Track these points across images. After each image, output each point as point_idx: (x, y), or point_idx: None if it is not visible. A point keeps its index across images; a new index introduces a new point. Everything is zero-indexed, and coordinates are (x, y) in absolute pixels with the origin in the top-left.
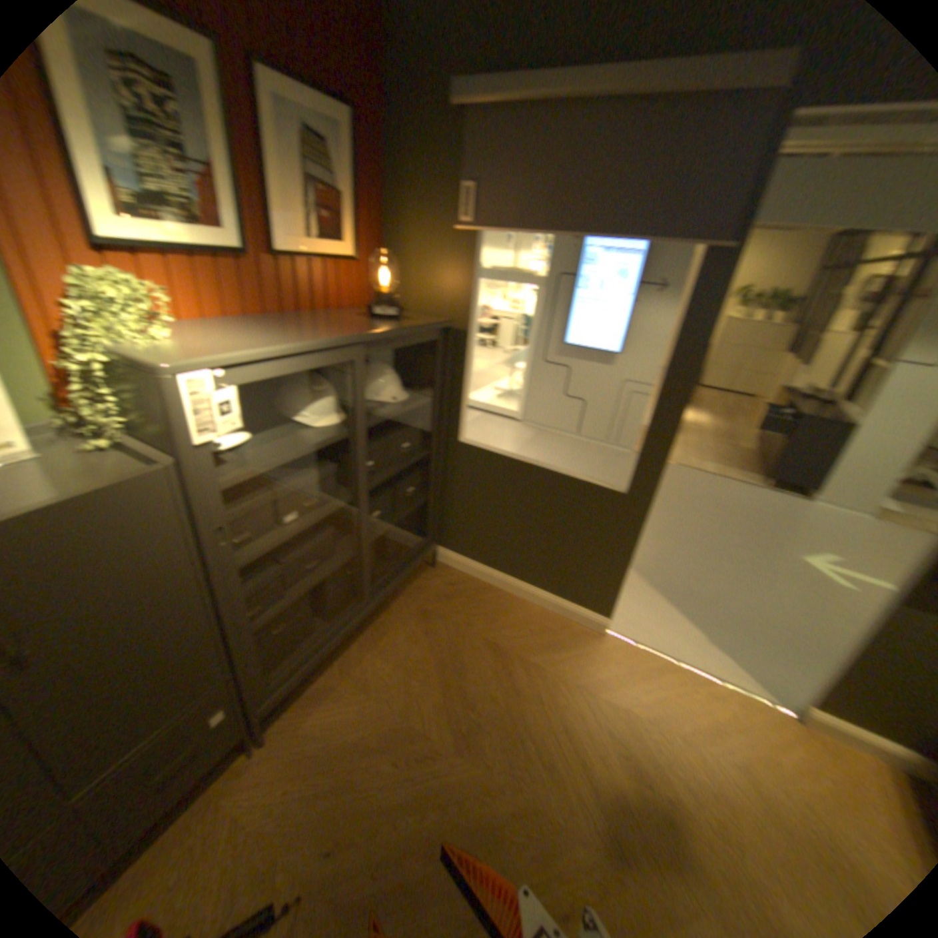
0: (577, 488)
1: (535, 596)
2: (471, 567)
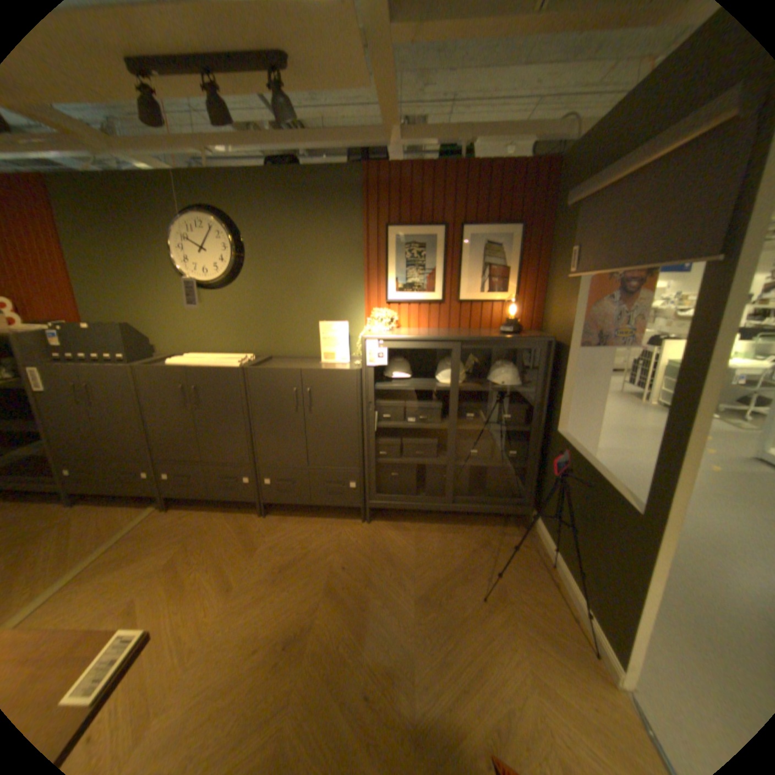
0: (613, 498)
1: (579, 603)
2: (551, 548)
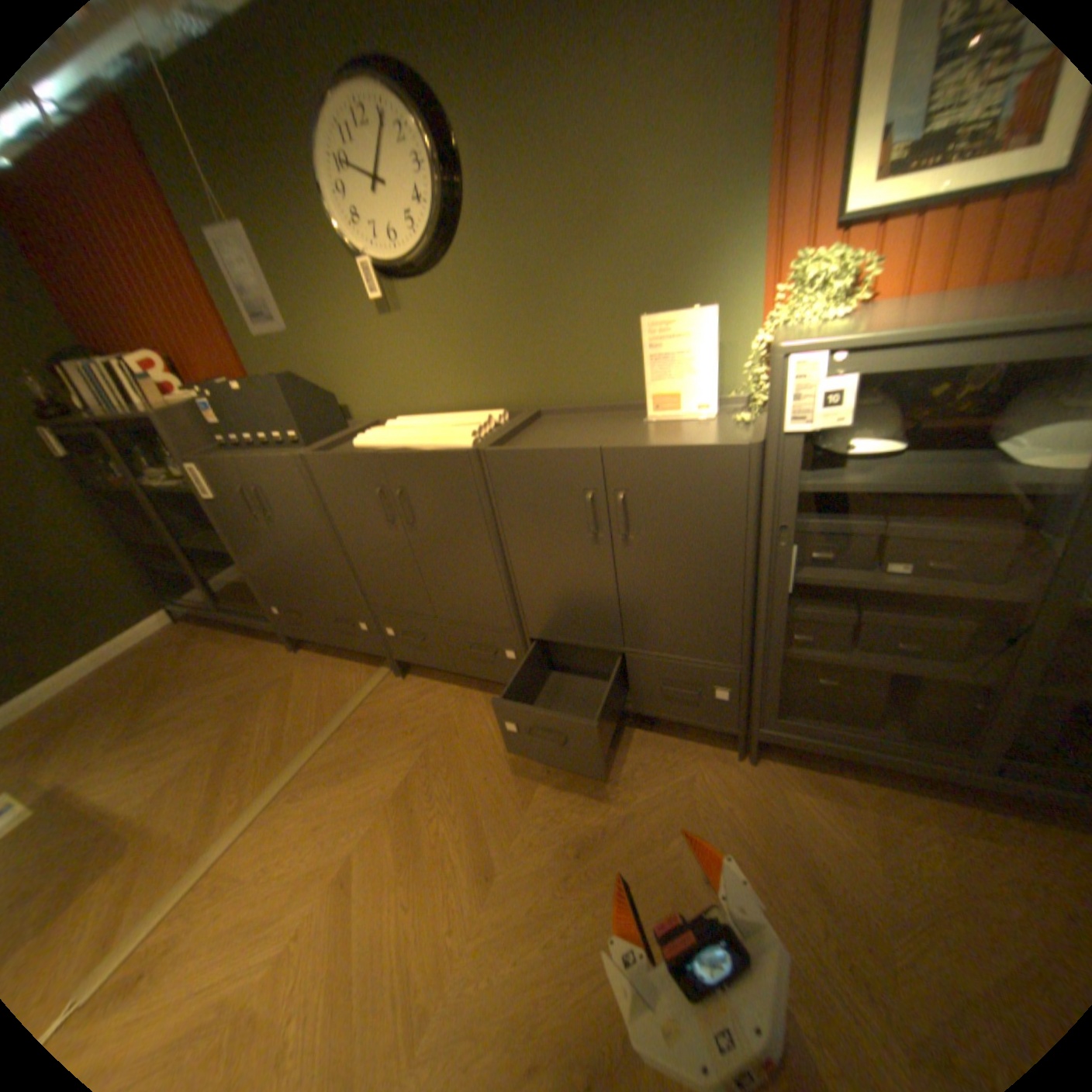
0: None
1: None
2: None
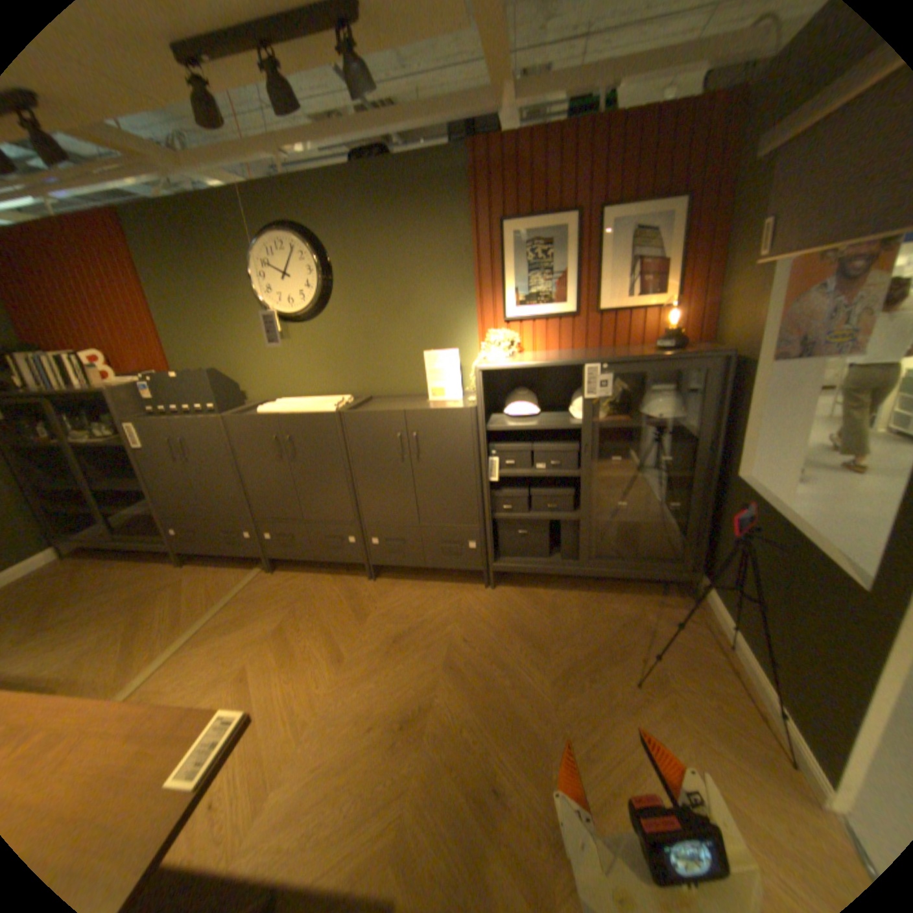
0: (821, 567)
1: (767, 697)
2: (728, 625)
